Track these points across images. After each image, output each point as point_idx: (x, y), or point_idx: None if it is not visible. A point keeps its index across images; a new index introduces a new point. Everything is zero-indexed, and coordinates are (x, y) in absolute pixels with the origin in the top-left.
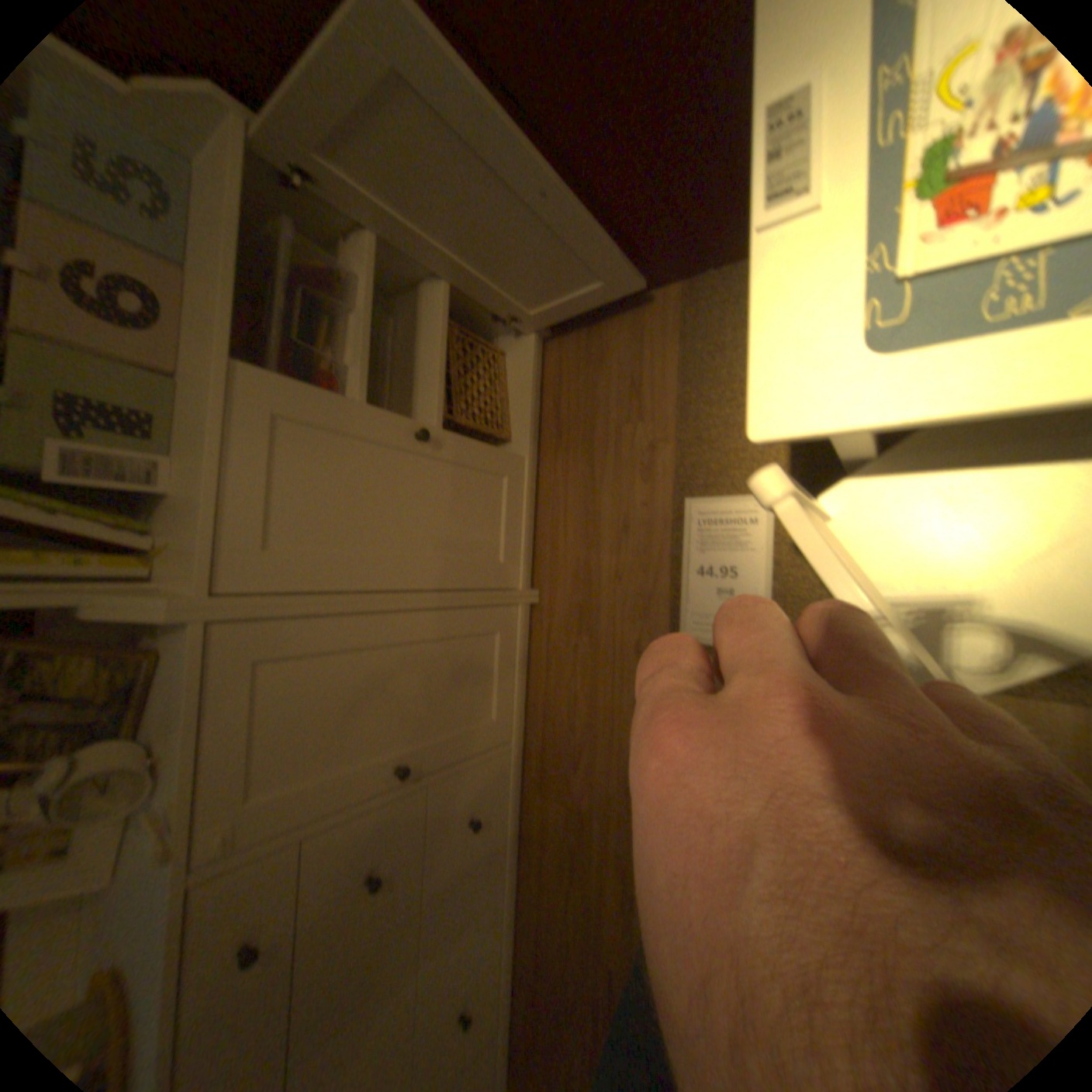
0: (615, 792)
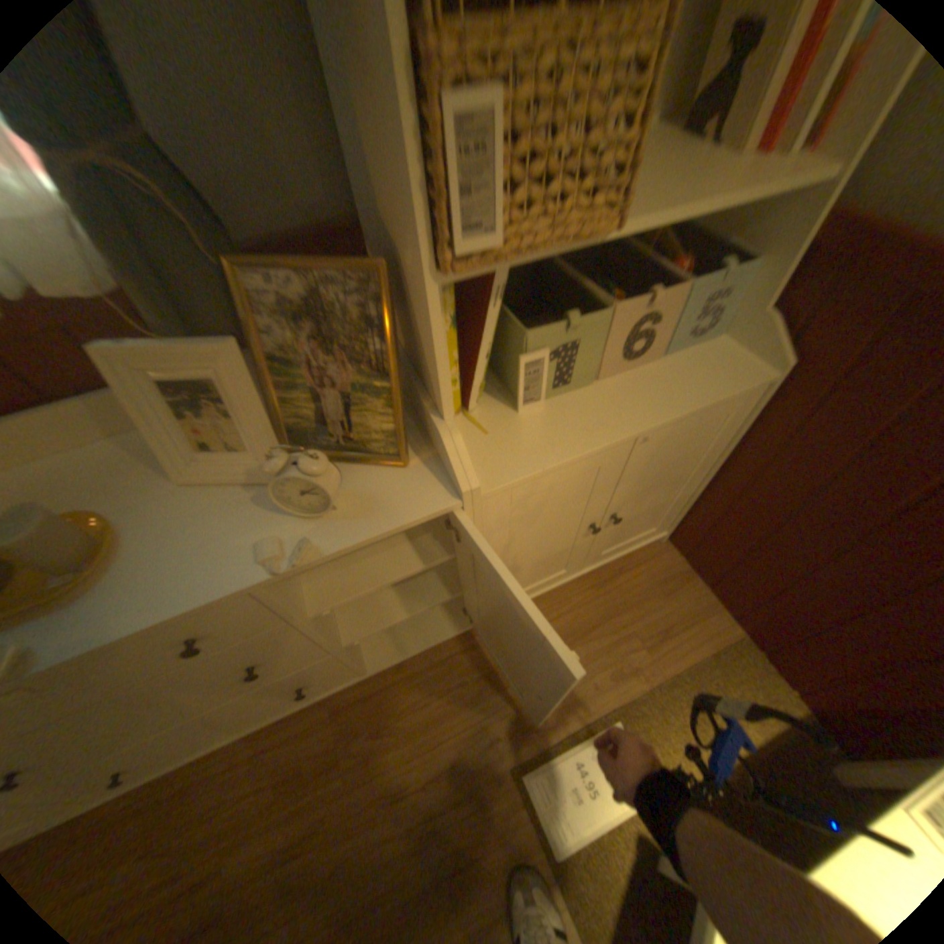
0: (374, 798)
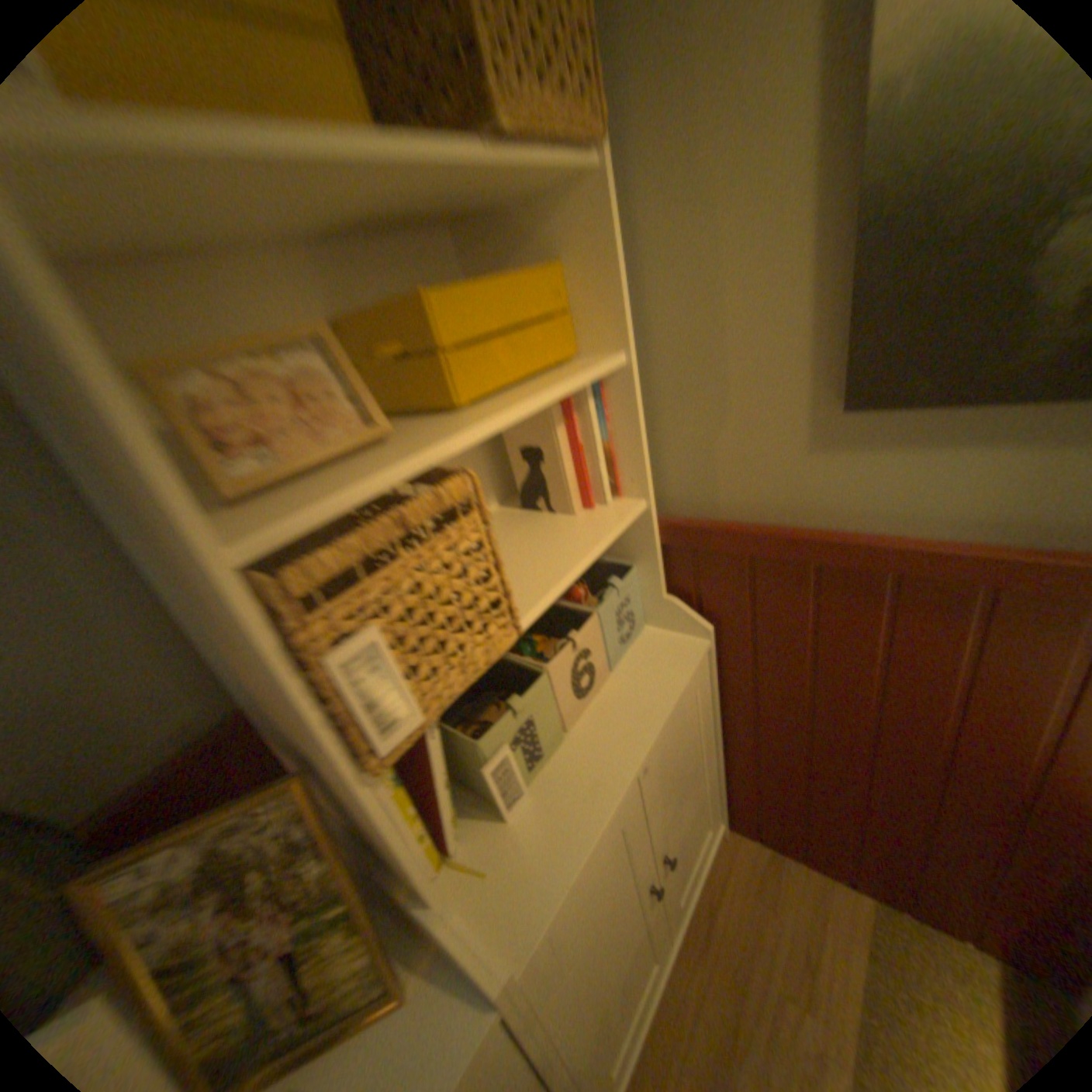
0: None
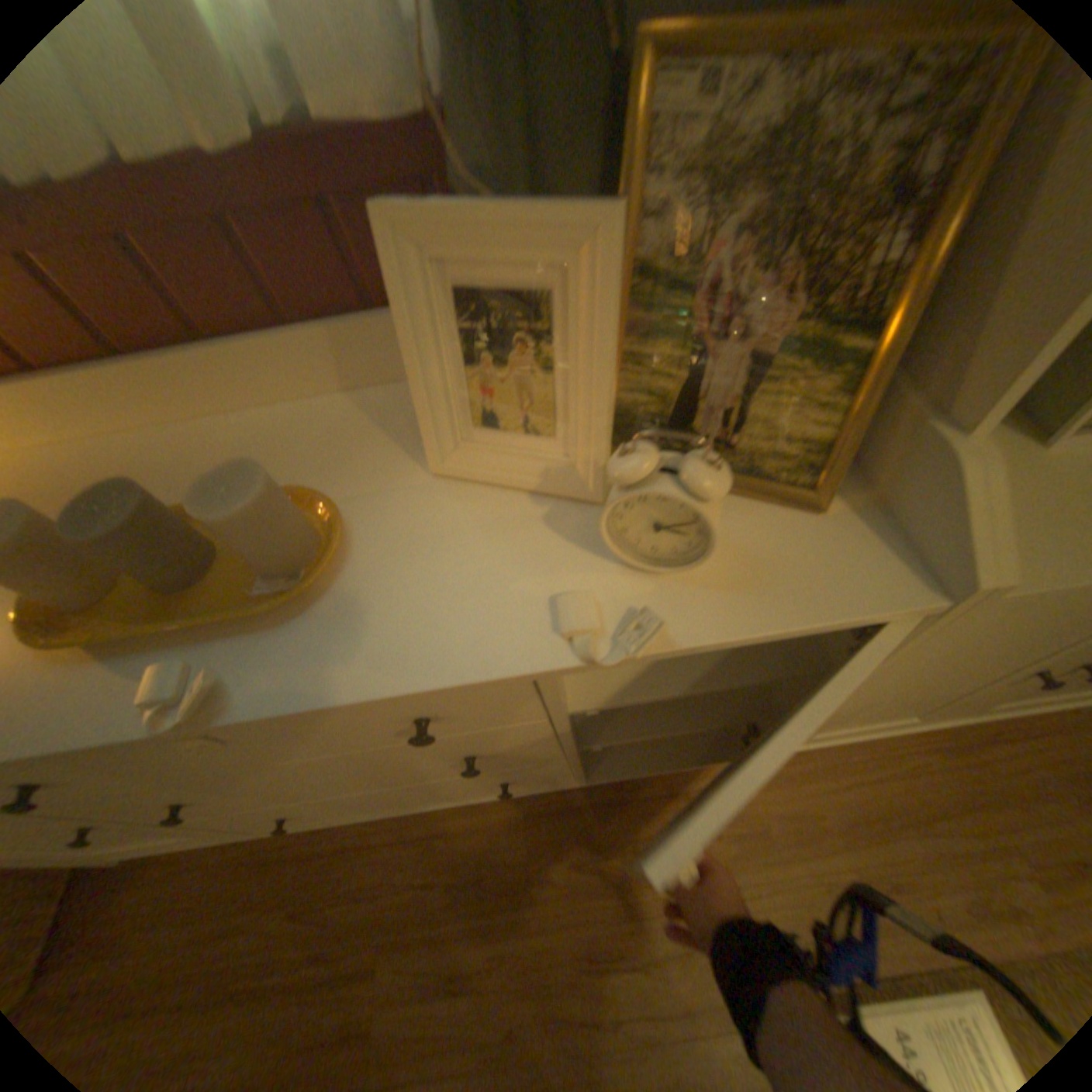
0: (574, 957)
